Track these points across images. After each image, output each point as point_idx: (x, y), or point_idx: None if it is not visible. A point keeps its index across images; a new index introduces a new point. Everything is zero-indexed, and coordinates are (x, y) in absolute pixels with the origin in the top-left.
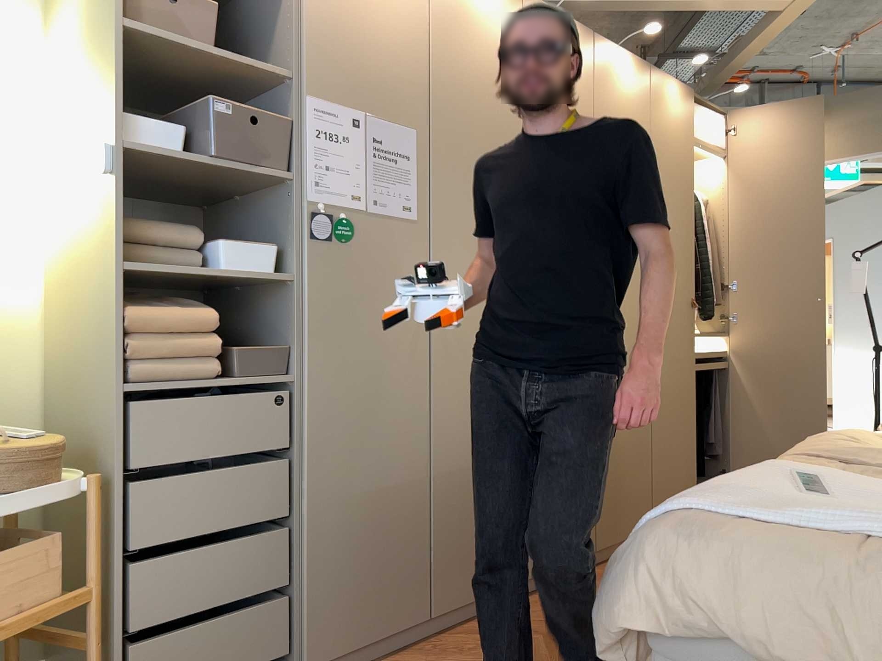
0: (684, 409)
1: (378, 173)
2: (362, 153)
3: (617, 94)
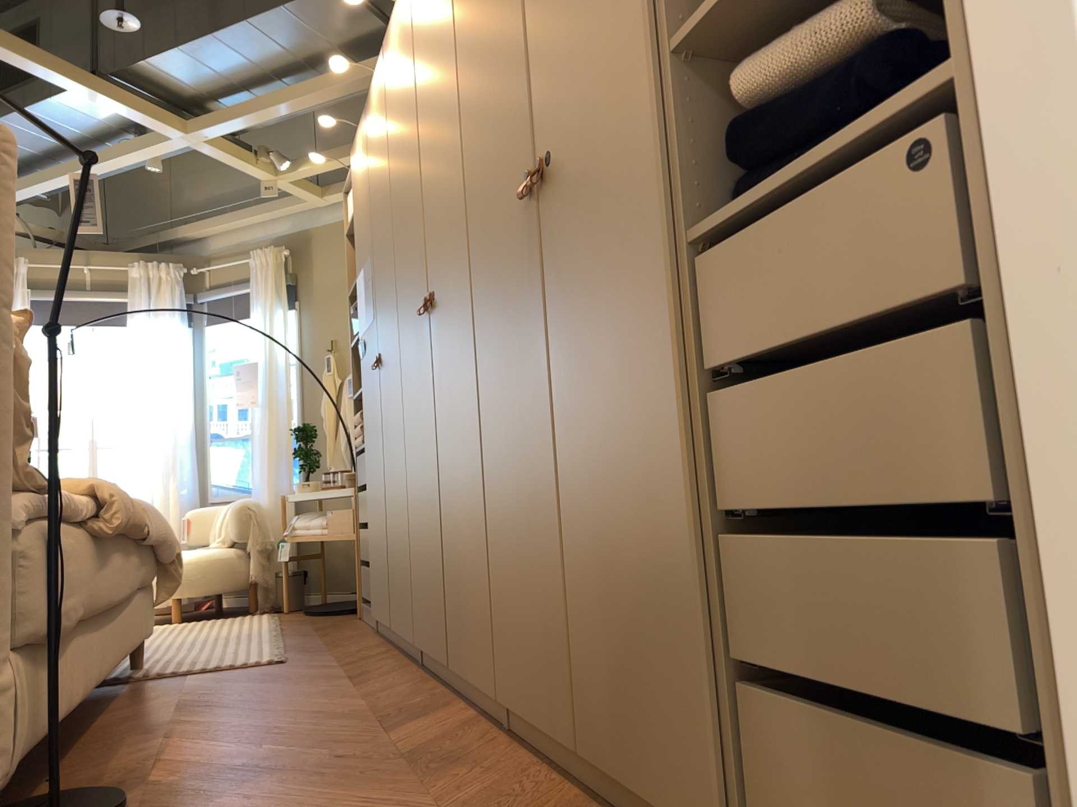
0: (525, 457)
1: (371, 303)
2: (369, 296)
3: (427, 12)
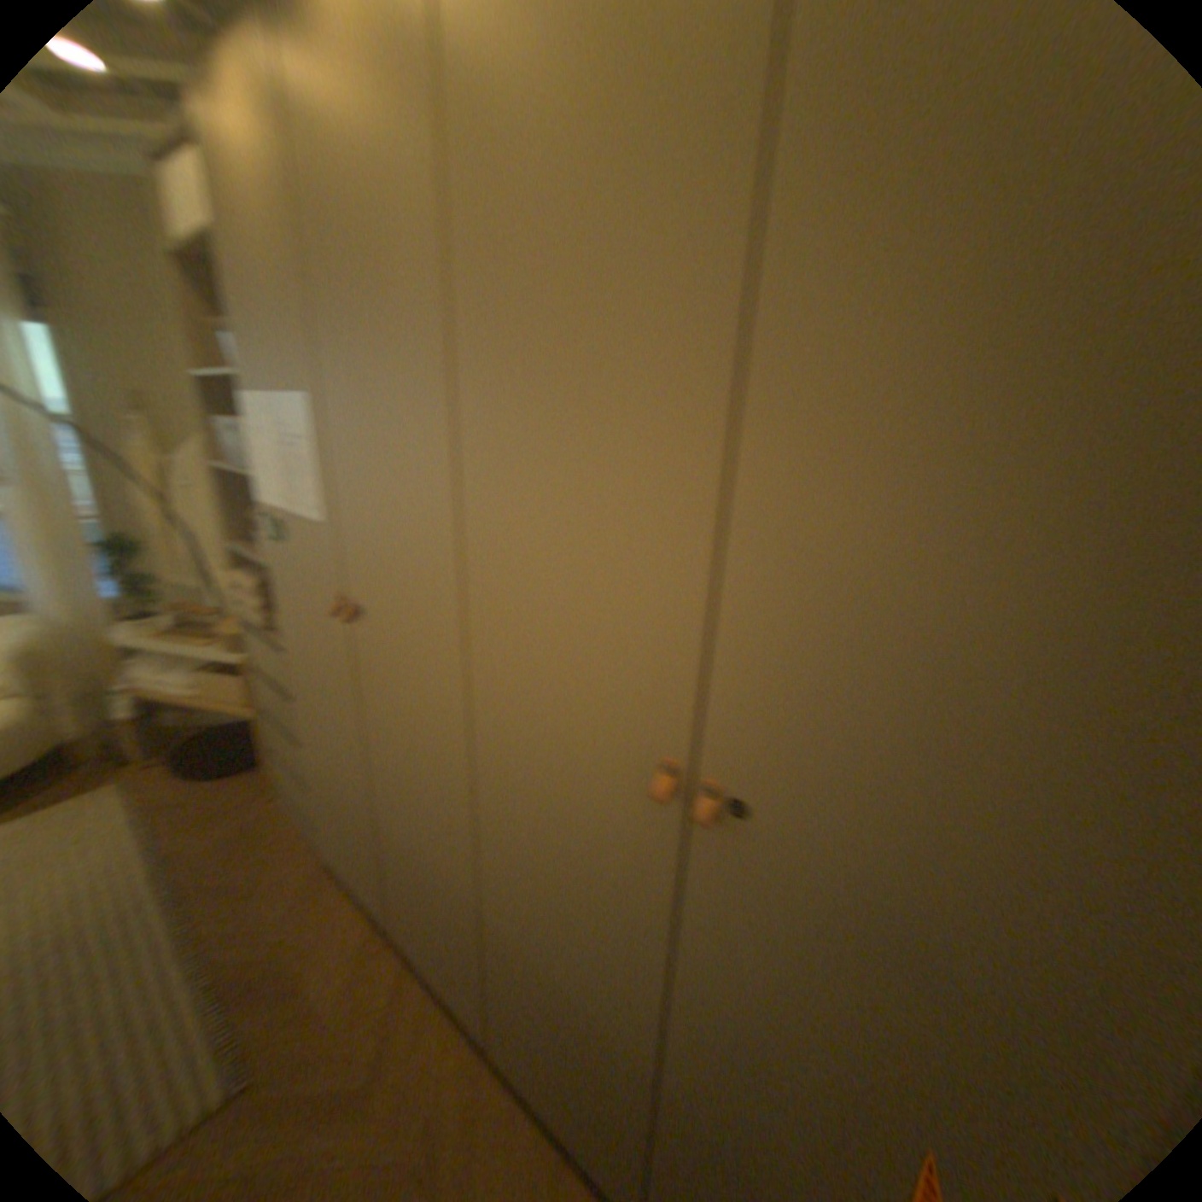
0: None
1: (281, 468)
2: (268, 446)
3: None
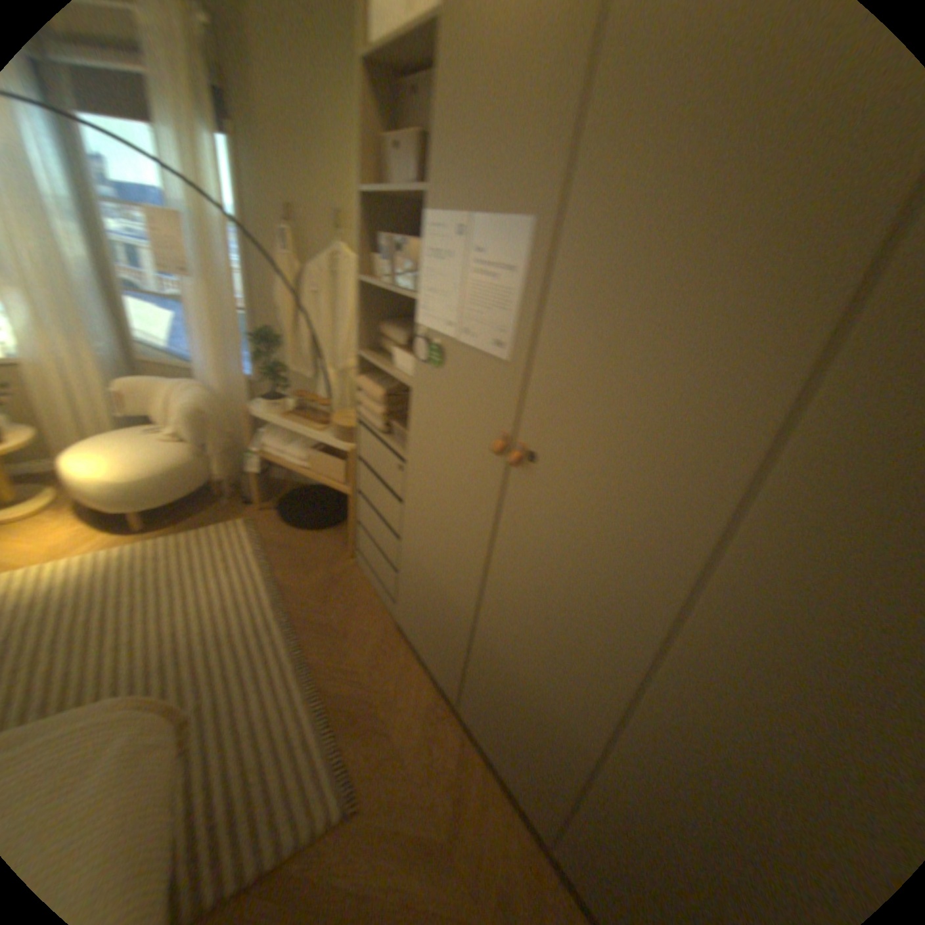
0: None
1: (471, 296)
2: (459, 271)
3: None
